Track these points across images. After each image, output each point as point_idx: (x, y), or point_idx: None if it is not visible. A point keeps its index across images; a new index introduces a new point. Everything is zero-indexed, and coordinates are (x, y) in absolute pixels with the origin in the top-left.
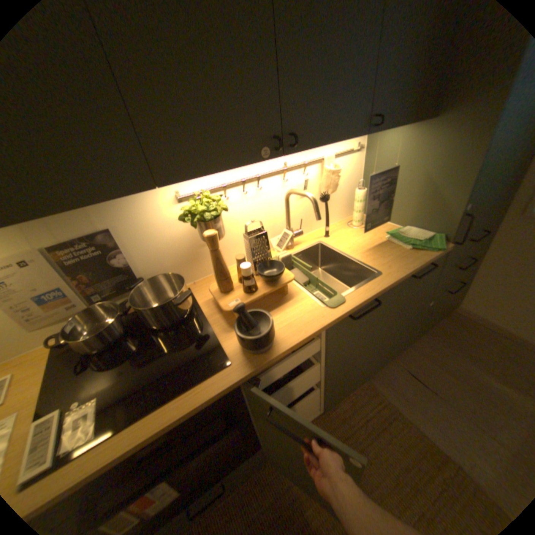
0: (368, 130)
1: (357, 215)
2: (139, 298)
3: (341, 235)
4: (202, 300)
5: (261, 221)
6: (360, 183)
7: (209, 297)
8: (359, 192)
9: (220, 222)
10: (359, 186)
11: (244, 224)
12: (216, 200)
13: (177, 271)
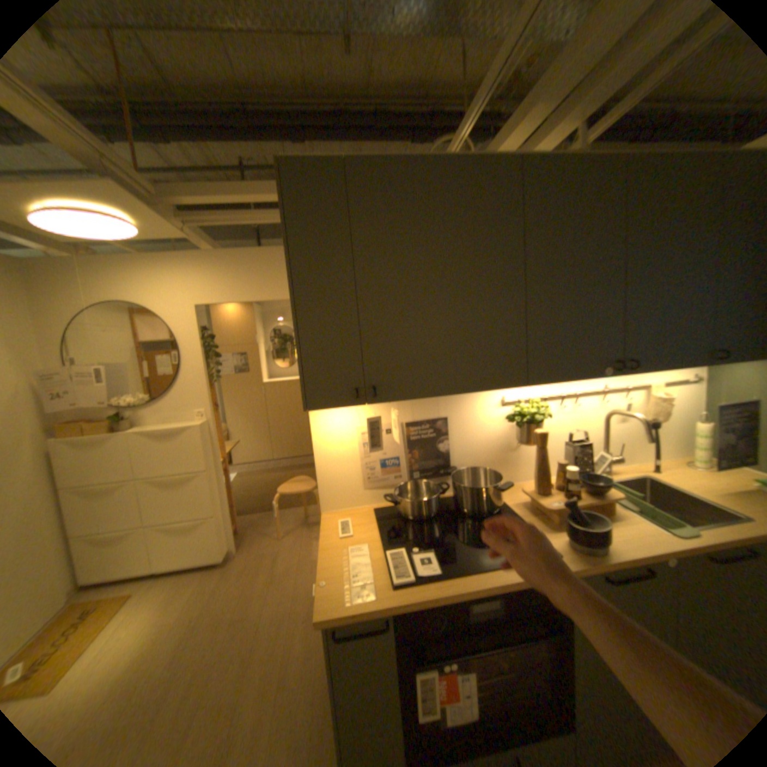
0: (710, 363)
1: (701, 454)
2: (456, 482)
3: (679, 474)
4: (509, 503)
5: (581, 435)
6: (702, 416)
7: (517, 502)
8: (702, 426)
9: (542, 428)
10: (701, 420)
11: (559, 436)
12: (543, 407)
13: (488, 468)
